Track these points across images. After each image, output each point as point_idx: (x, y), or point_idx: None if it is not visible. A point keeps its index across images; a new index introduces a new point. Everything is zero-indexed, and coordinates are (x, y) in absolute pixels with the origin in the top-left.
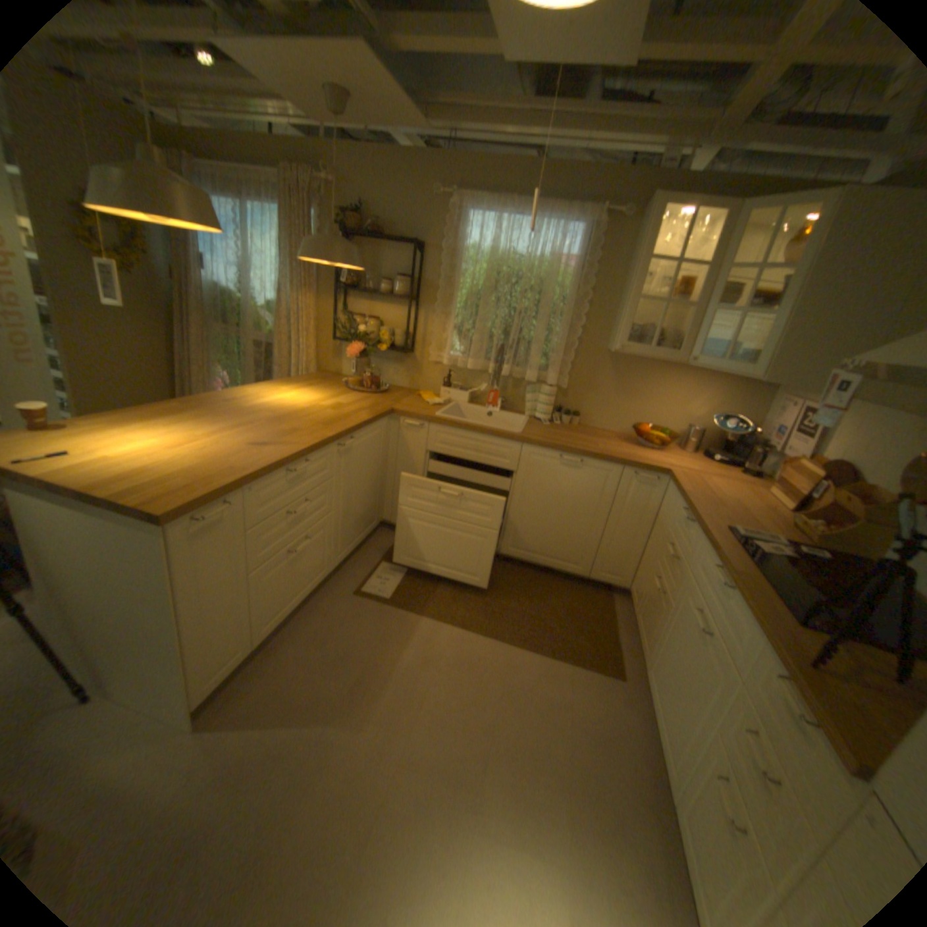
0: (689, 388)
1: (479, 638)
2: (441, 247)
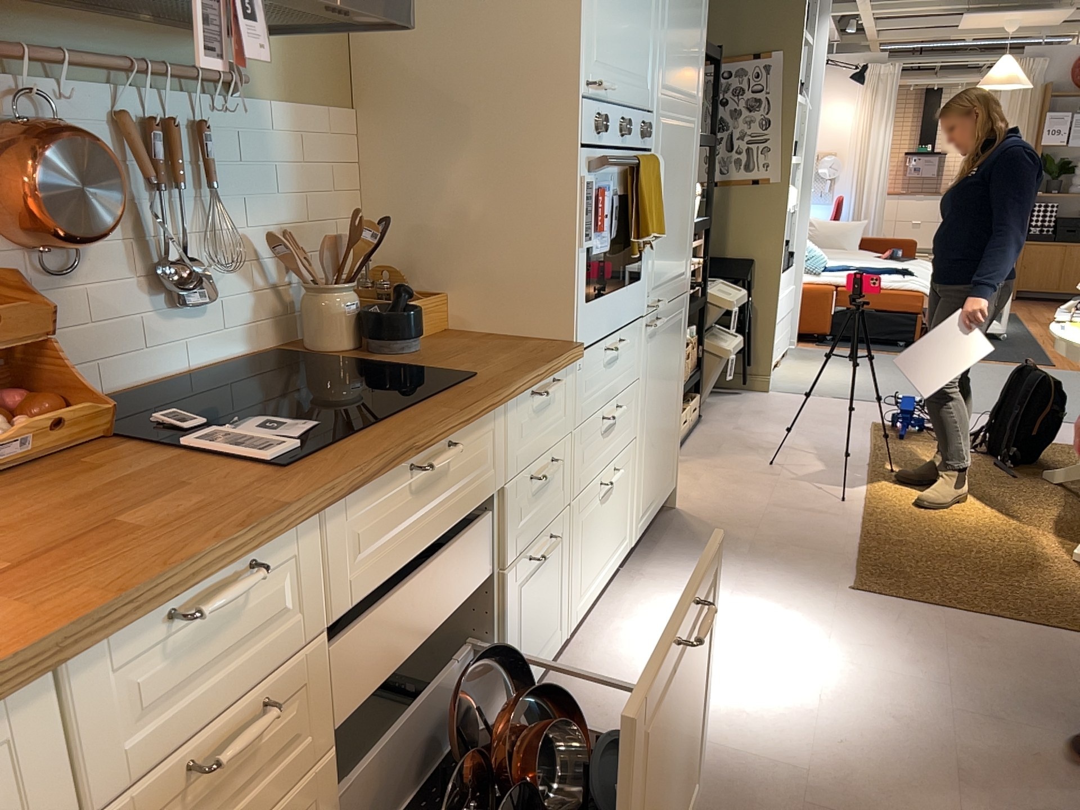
0: None
1: None
2: None
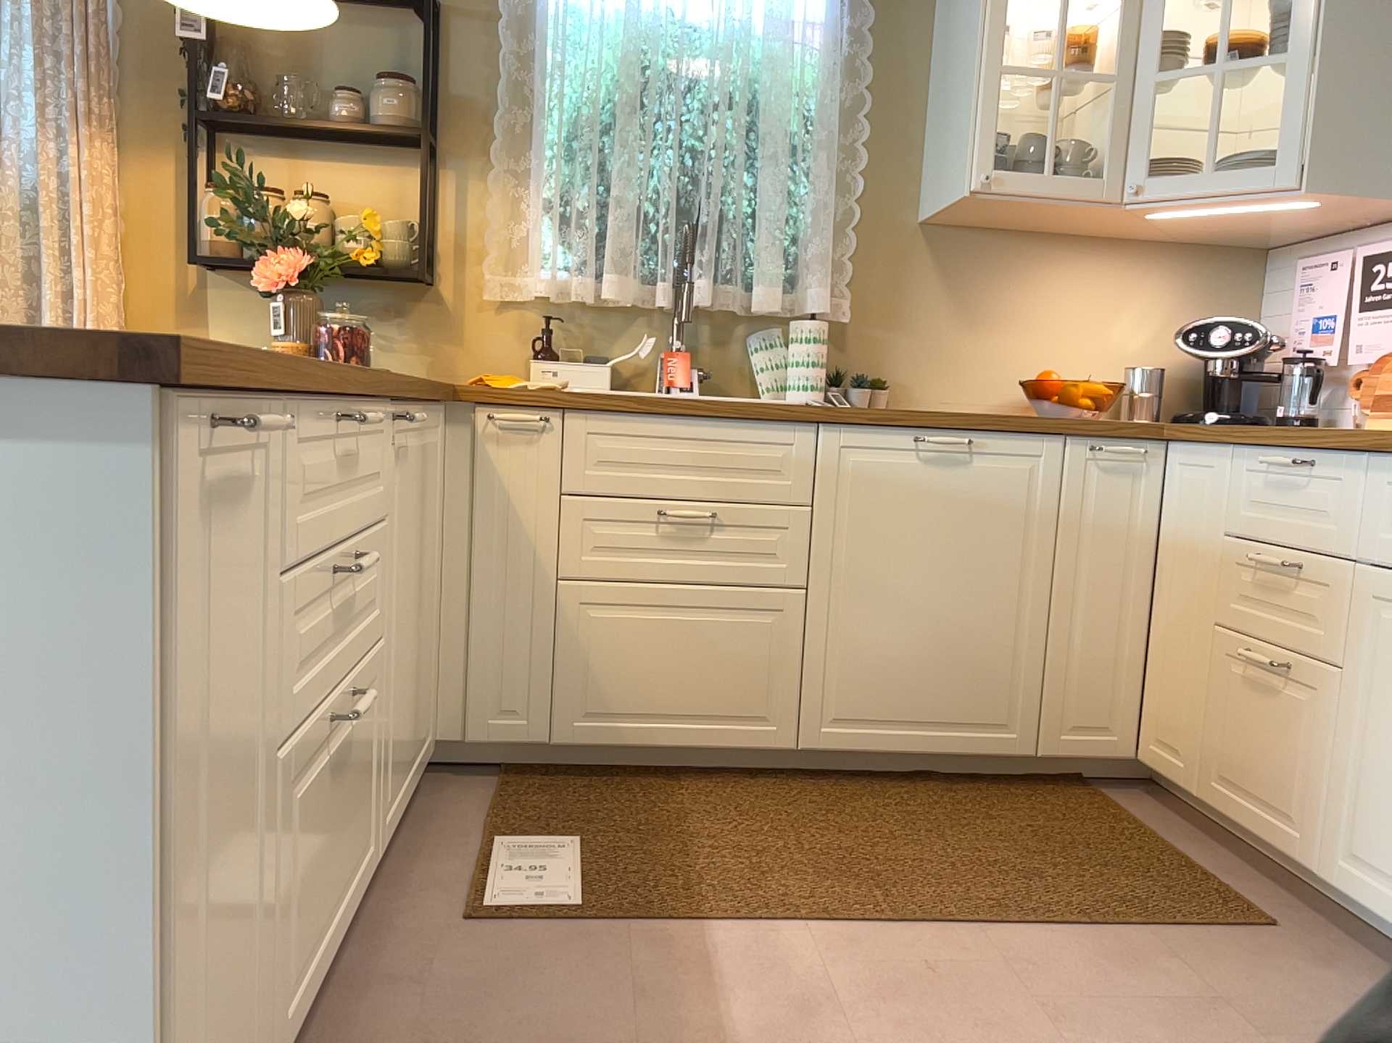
0: (1105, 289)
1: (887, 931)
2: (490, 14)
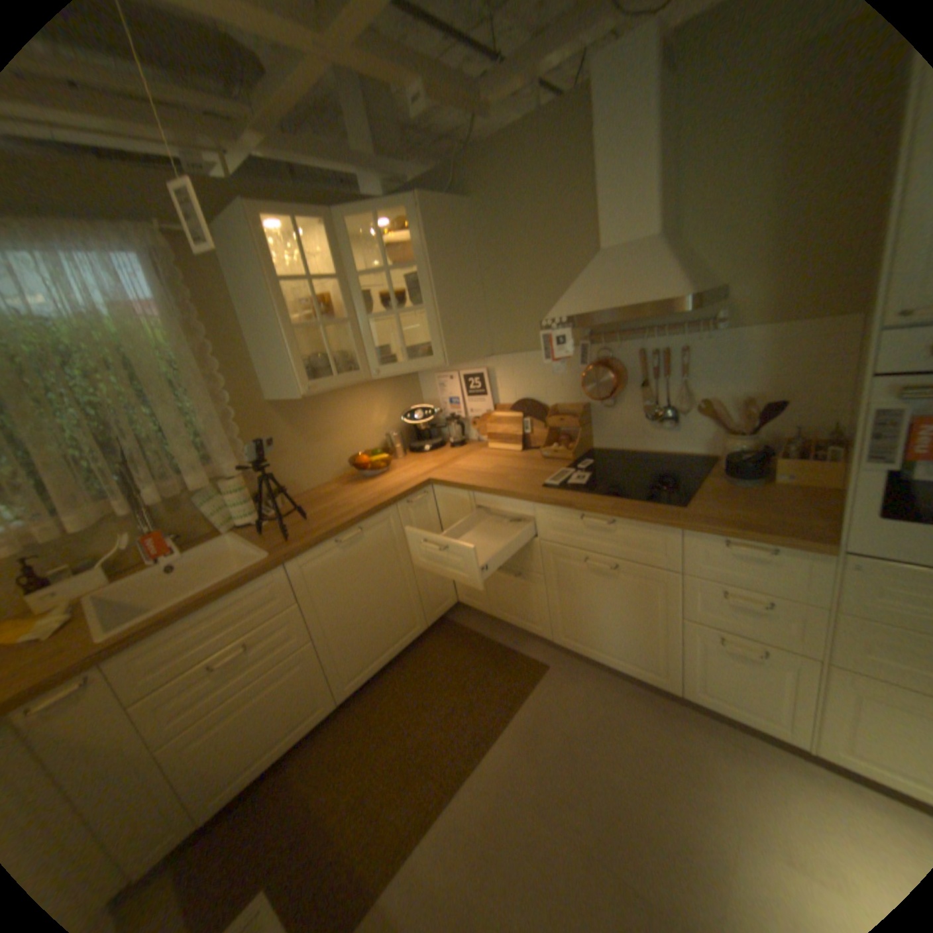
0: (362, 404)
1: (451, 809)
2: None
